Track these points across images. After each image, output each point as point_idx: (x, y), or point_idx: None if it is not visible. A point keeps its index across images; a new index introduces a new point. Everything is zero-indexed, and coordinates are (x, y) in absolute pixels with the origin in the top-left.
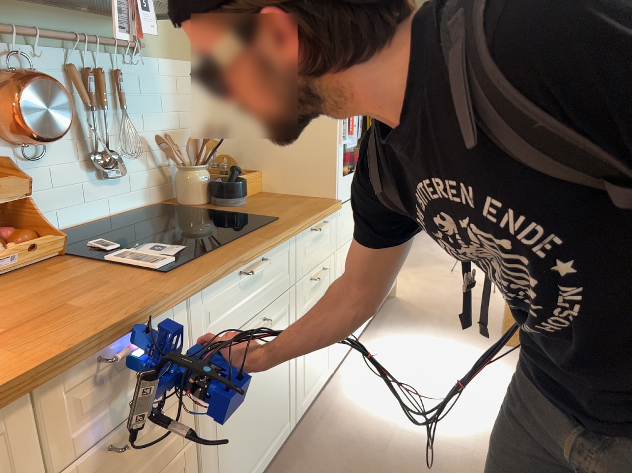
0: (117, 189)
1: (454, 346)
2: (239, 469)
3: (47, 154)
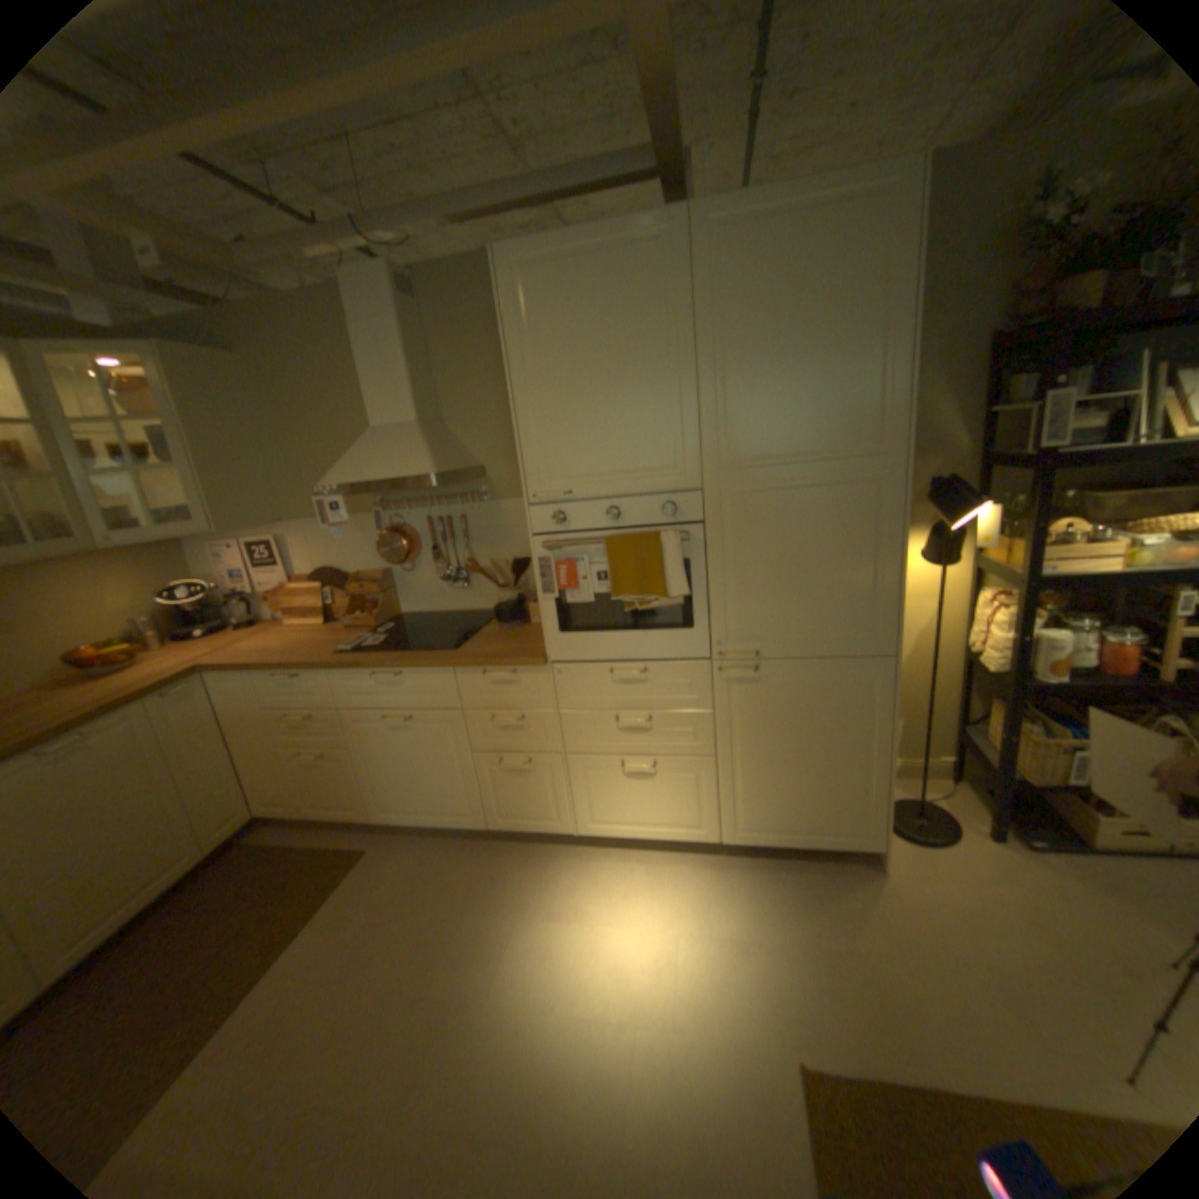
0: (466, 594)
1: (747, 984)
2: (397, 804)
3: (415, 569)
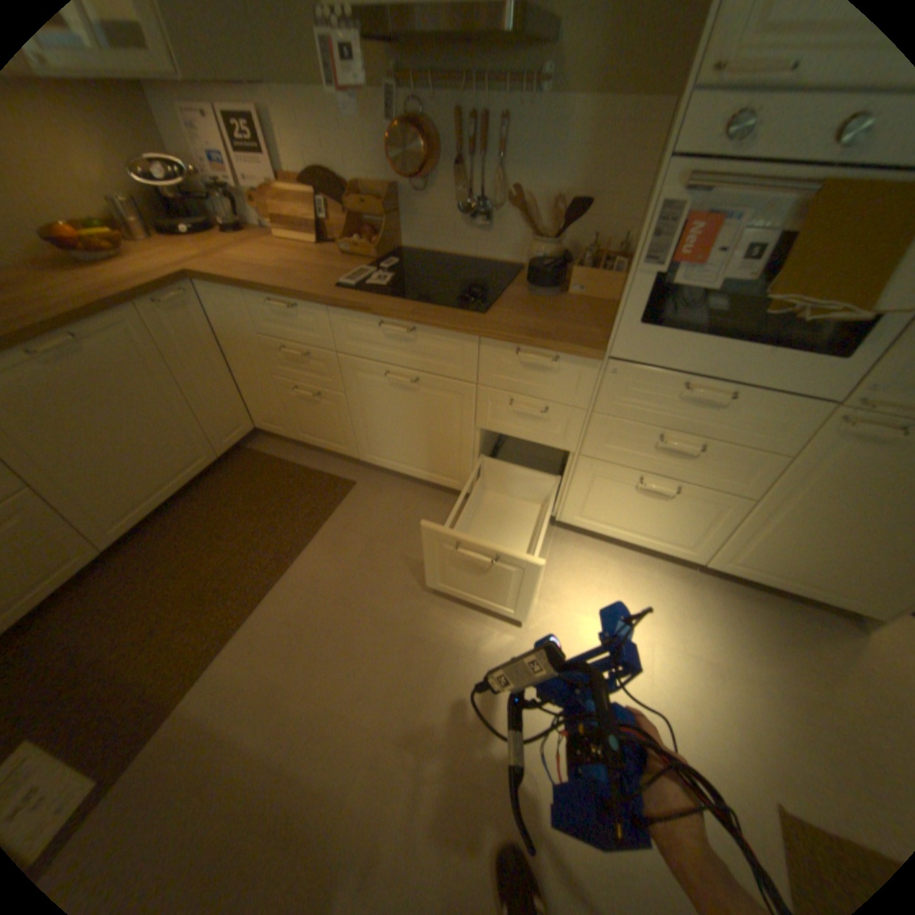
0: (483, 236)
1: (723, 707)
2: (389, 451)
3: (427, 189)
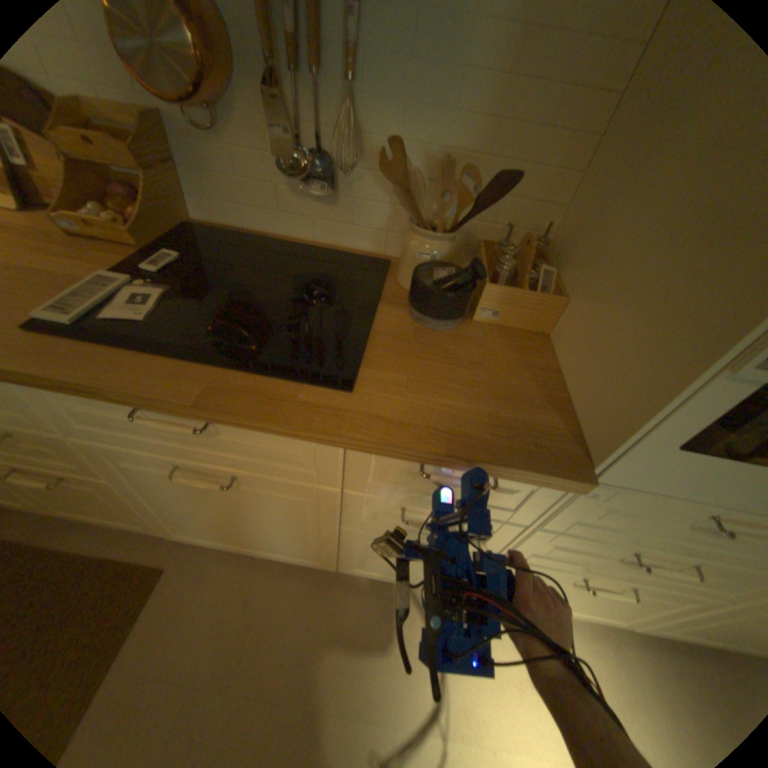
0: (326, 211)
1: None
2: (208, 536)
3: (219, 124)
